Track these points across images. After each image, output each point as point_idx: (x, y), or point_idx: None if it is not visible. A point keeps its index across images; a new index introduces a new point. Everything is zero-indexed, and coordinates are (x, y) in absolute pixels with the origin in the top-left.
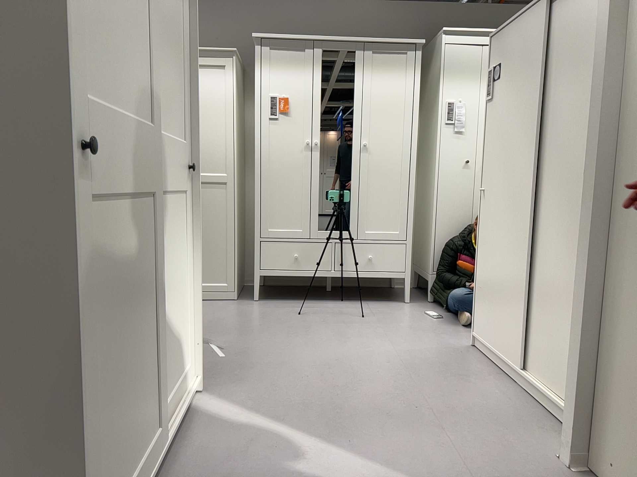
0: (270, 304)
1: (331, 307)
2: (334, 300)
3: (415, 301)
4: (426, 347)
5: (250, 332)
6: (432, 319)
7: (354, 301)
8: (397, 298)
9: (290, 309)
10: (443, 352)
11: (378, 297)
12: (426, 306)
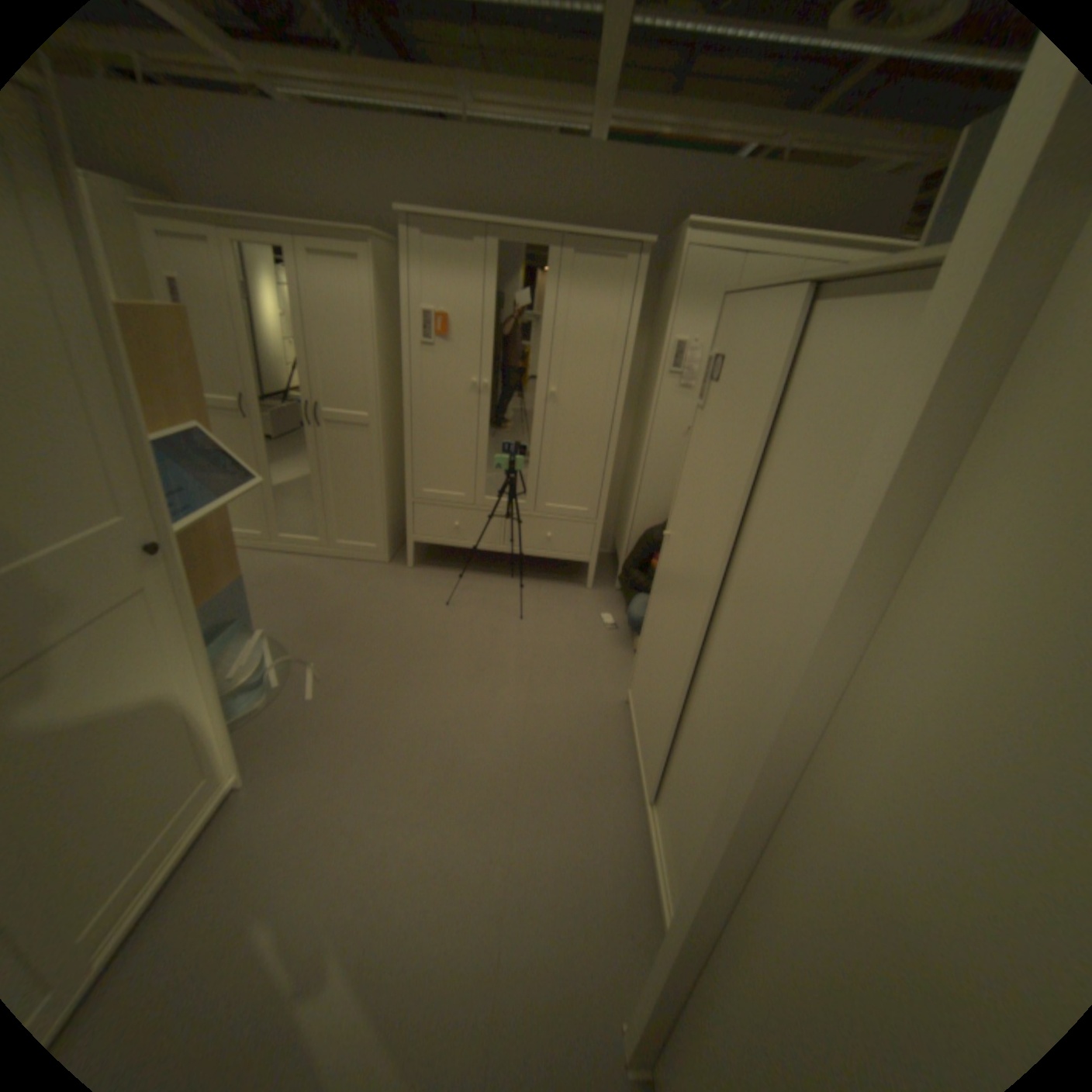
0: (423, 576)
1: (493, 589)
2: (503, 574)
3: (597, 586)
4: (568, 695)
5: (371, 638)
6: (602, 629)
7: (526, 578)
8: (580, 576)
9: (443, 590)
10: (583, 710)
11: (558, 573)
12: (606, 597)
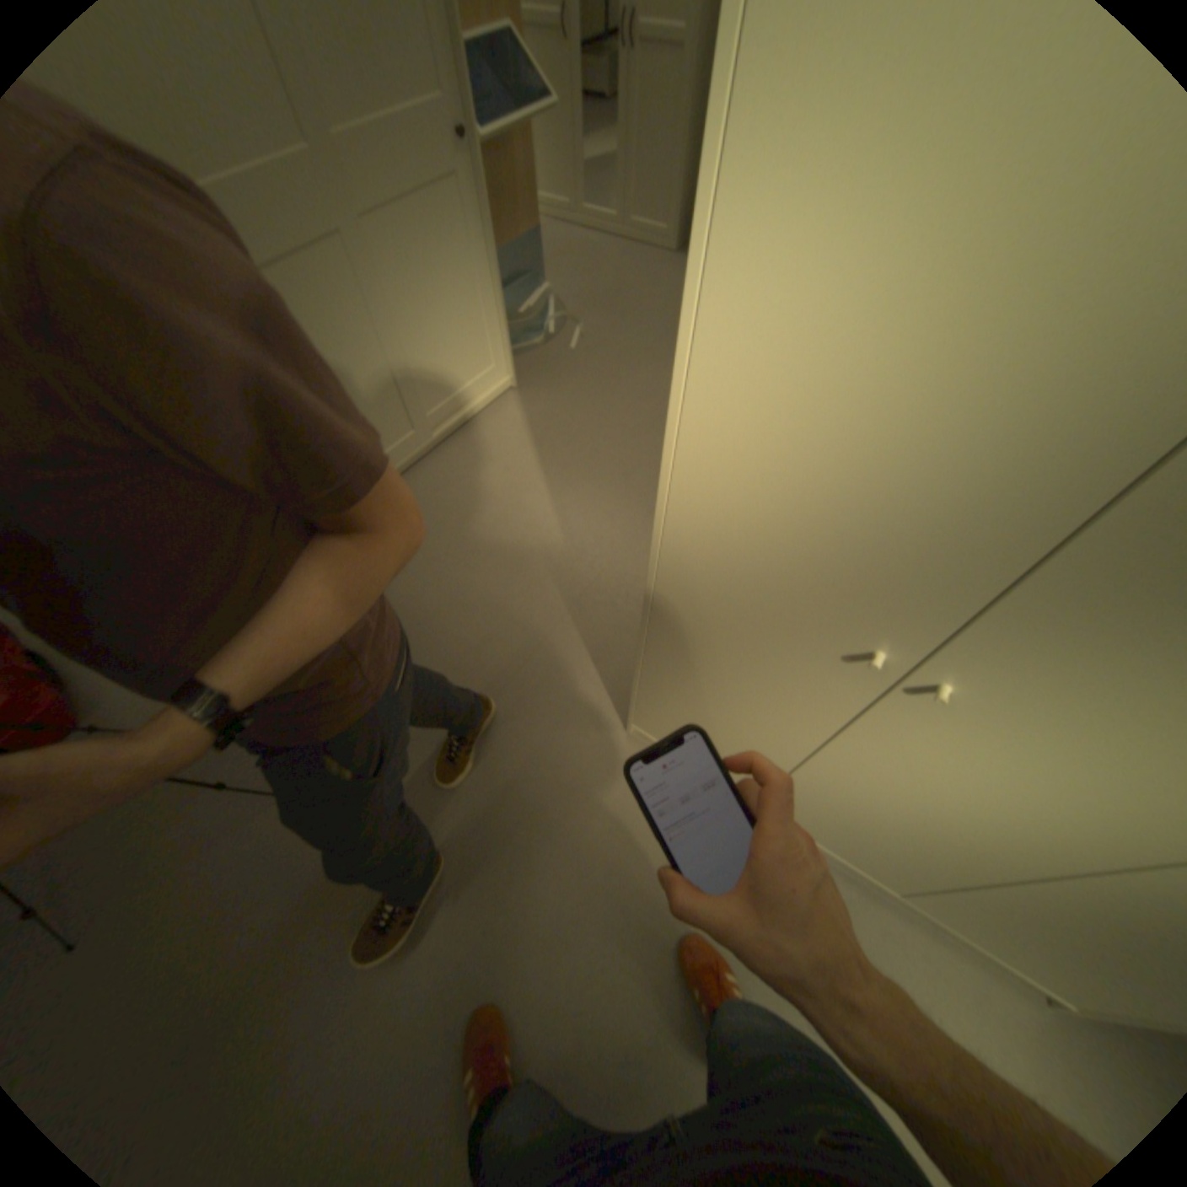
0: None
1: None
2: None
3: None
4: None
5: (633, 315)
6: None
7: None
8: None
9: None
10: None
11: None
12: None
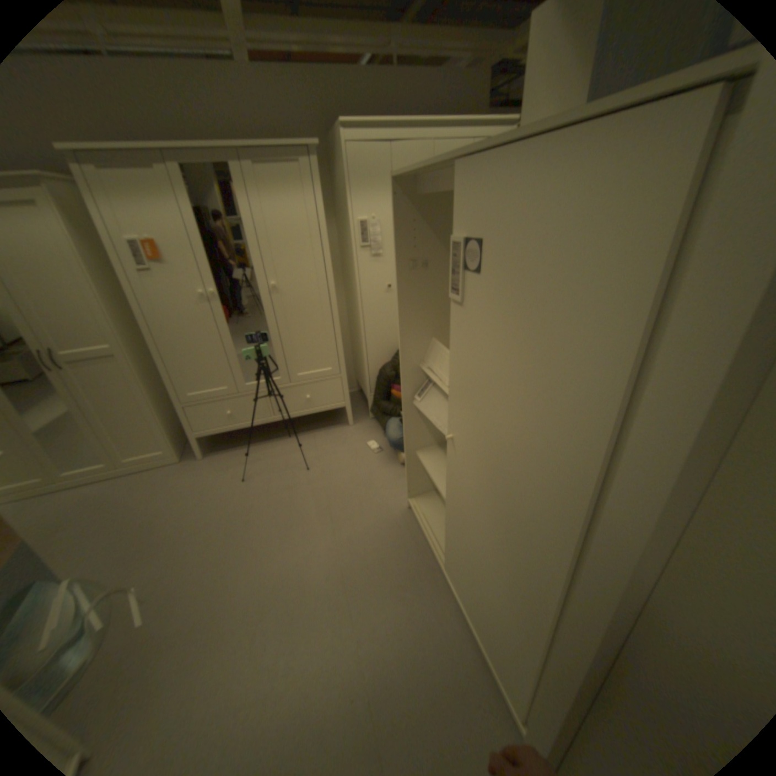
0: (213, 464)
1: (277, 452)
2: (281, 437)
3: (357, 421)
4: (364, 521)
5: (183, 540)
6: (371, 455)
7: (300, 434)
8: (342, 417)
9: (235, 469)
10: (379, 529)
11: (324, 420)
12: (366, 428)
